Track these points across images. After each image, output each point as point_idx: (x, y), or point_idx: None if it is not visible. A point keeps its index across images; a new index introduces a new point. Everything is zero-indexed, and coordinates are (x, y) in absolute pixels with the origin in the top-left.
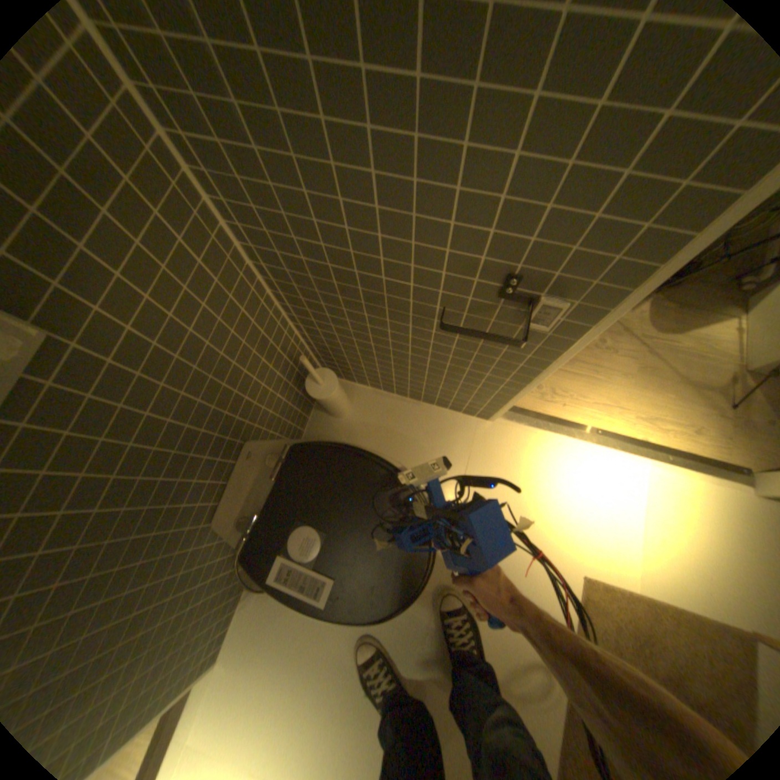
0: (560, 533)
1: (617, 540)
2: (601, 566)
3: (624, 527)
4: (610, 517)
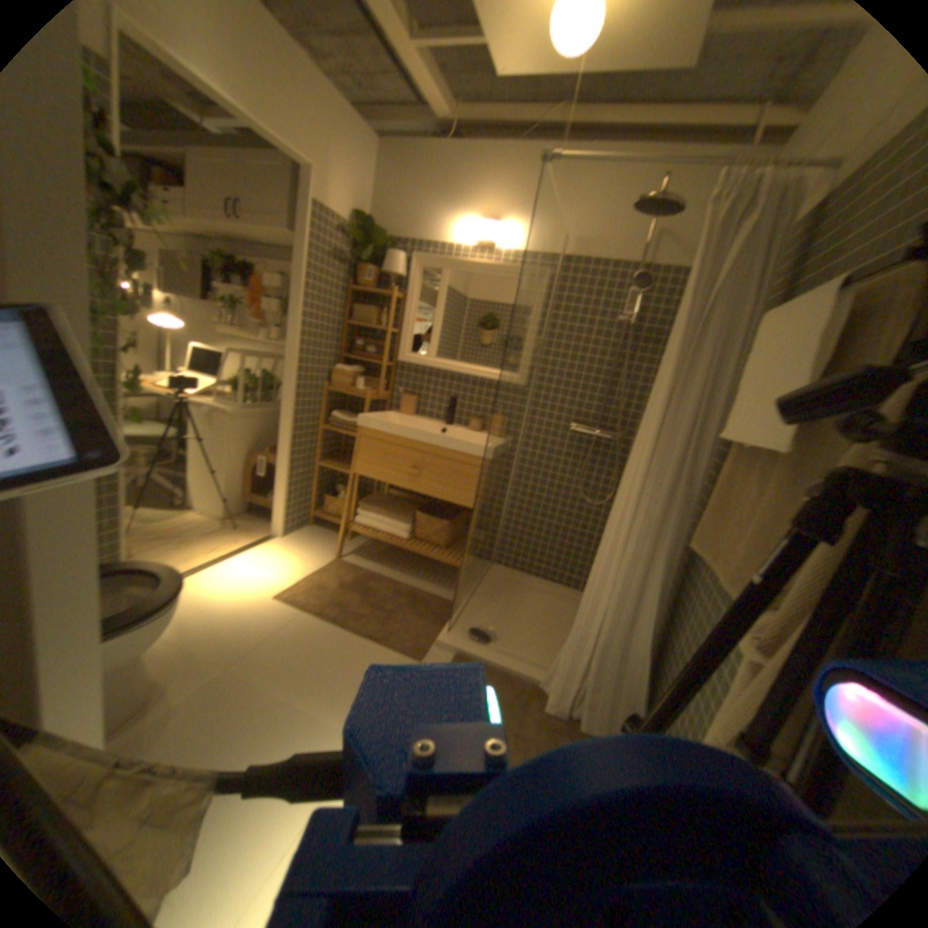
0: (238, 599)
1: (262, 580)
2: (270, 590)
3: (259, 576)
4: (248, 578)
